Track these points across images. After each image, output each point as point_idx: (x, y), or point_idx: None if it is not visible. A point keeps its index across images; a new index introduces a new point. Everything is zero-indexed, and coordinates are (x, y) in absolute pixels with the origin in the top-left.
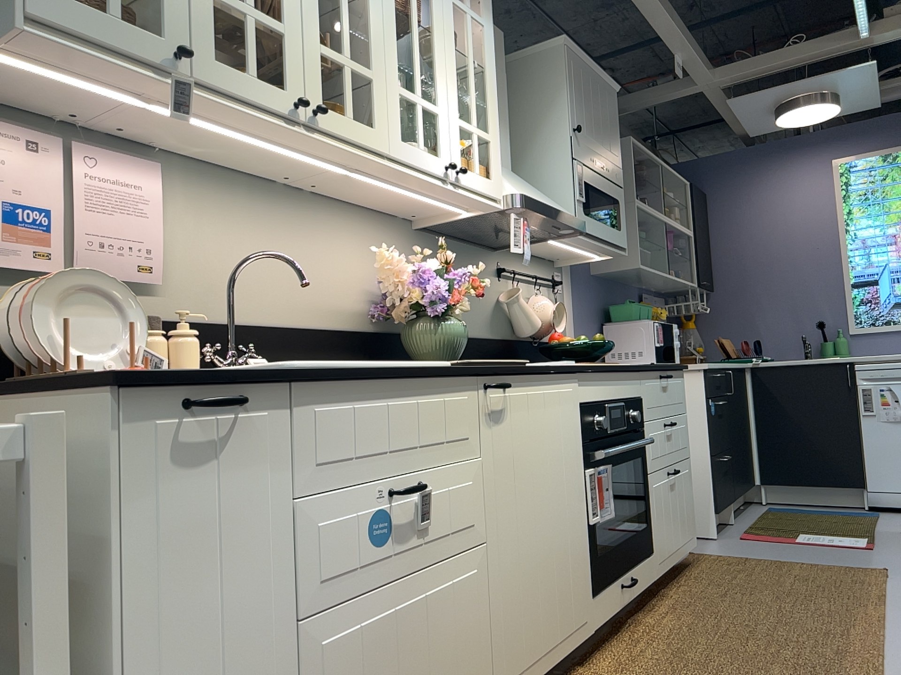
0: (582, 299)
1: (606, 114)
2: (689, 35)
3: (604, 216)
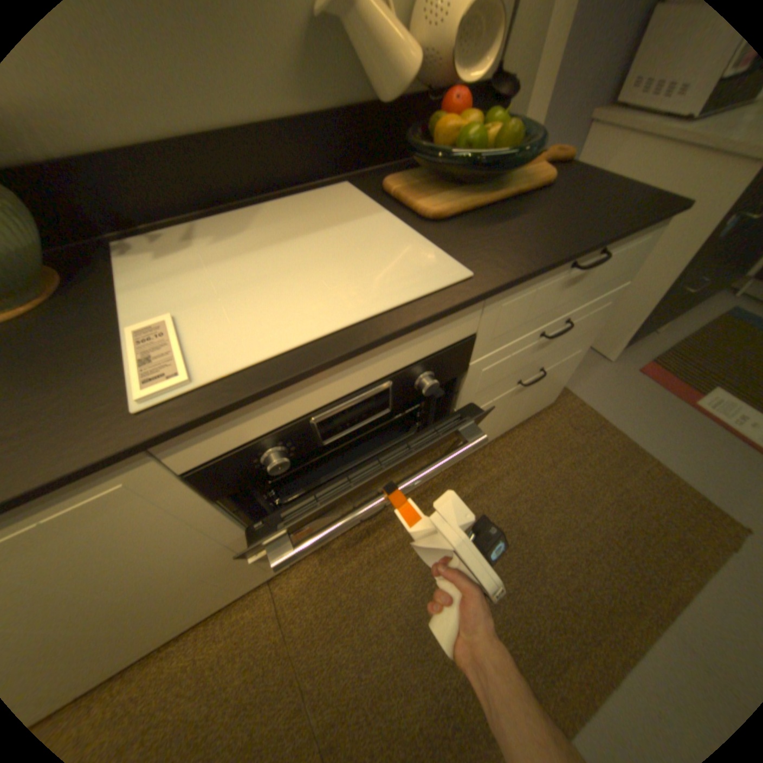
0: None
1: None
2: None
3: None
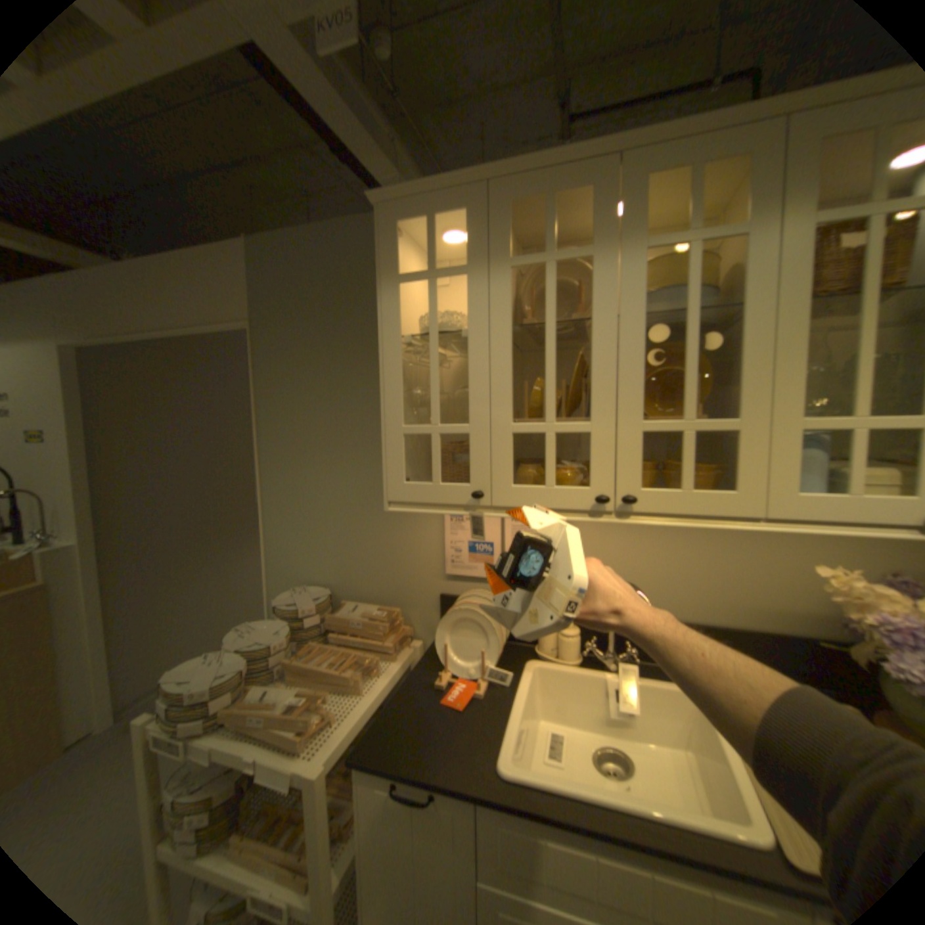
0: None
1: None
2: None
3: None
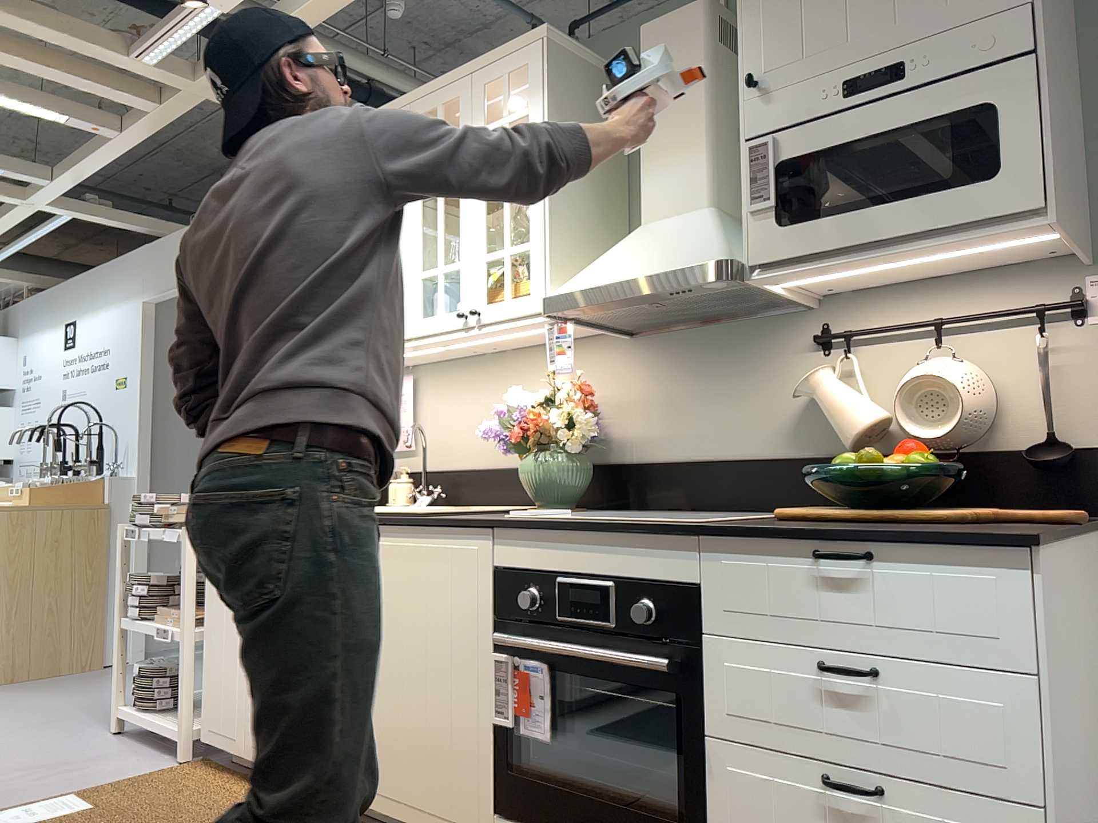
0: None
1: None
2: None
3: (909, 176)
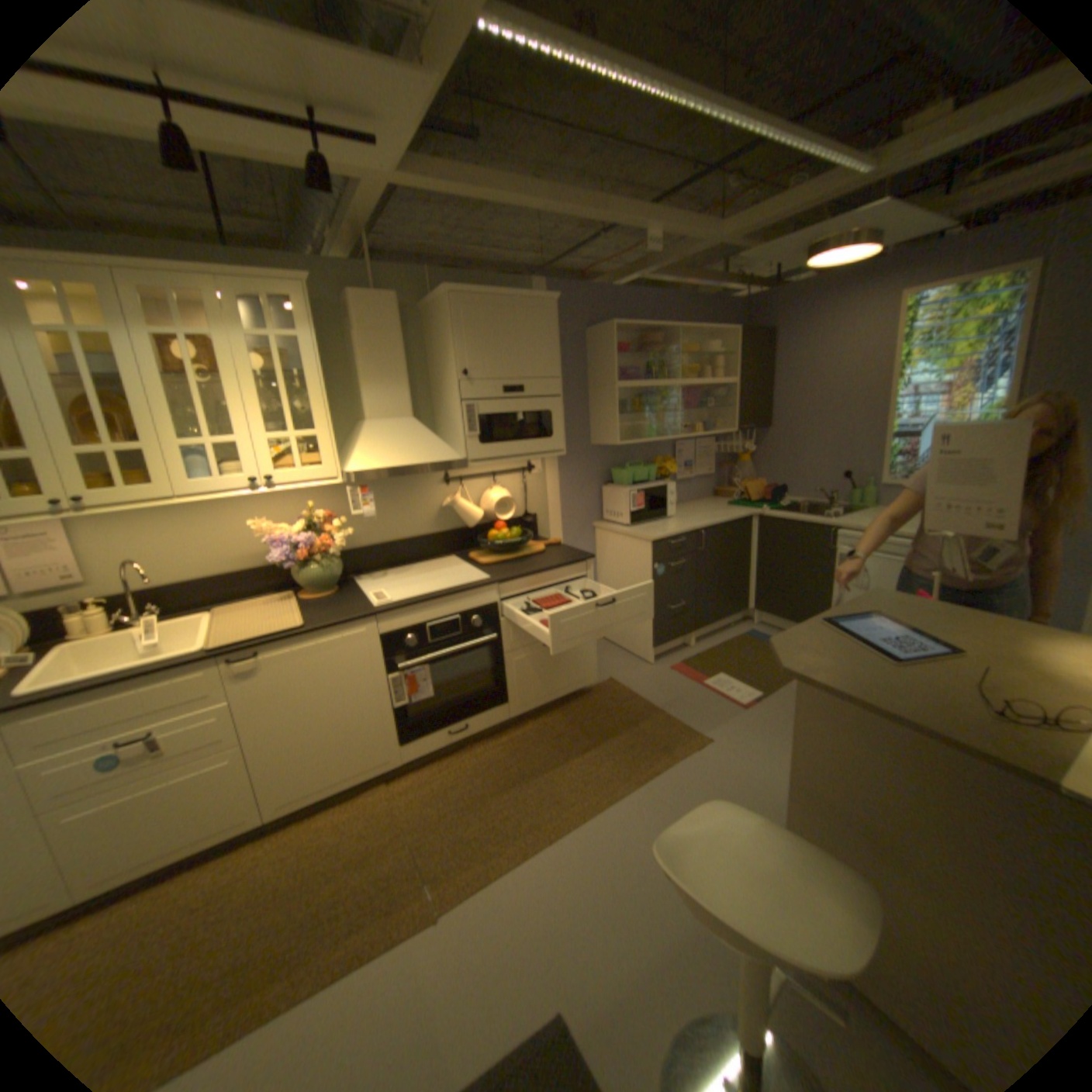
0: (571, 471)
1: (528, 333)
2: (655, 206)
3: (525, 431)
